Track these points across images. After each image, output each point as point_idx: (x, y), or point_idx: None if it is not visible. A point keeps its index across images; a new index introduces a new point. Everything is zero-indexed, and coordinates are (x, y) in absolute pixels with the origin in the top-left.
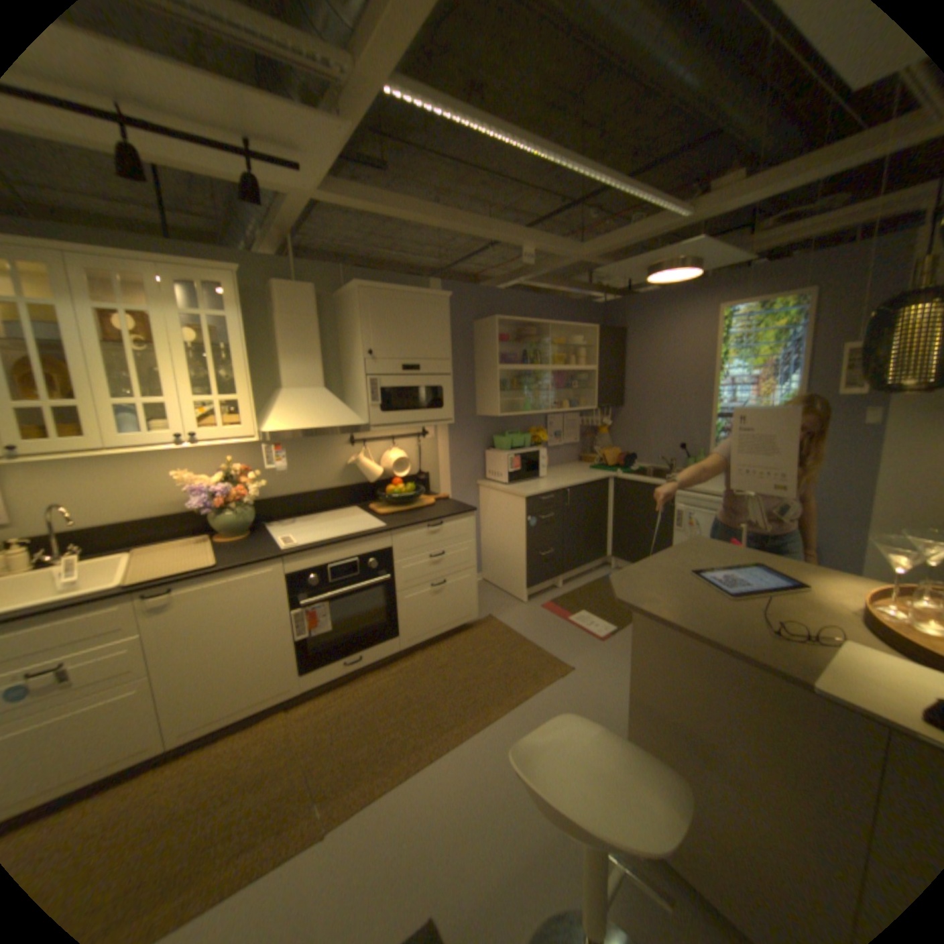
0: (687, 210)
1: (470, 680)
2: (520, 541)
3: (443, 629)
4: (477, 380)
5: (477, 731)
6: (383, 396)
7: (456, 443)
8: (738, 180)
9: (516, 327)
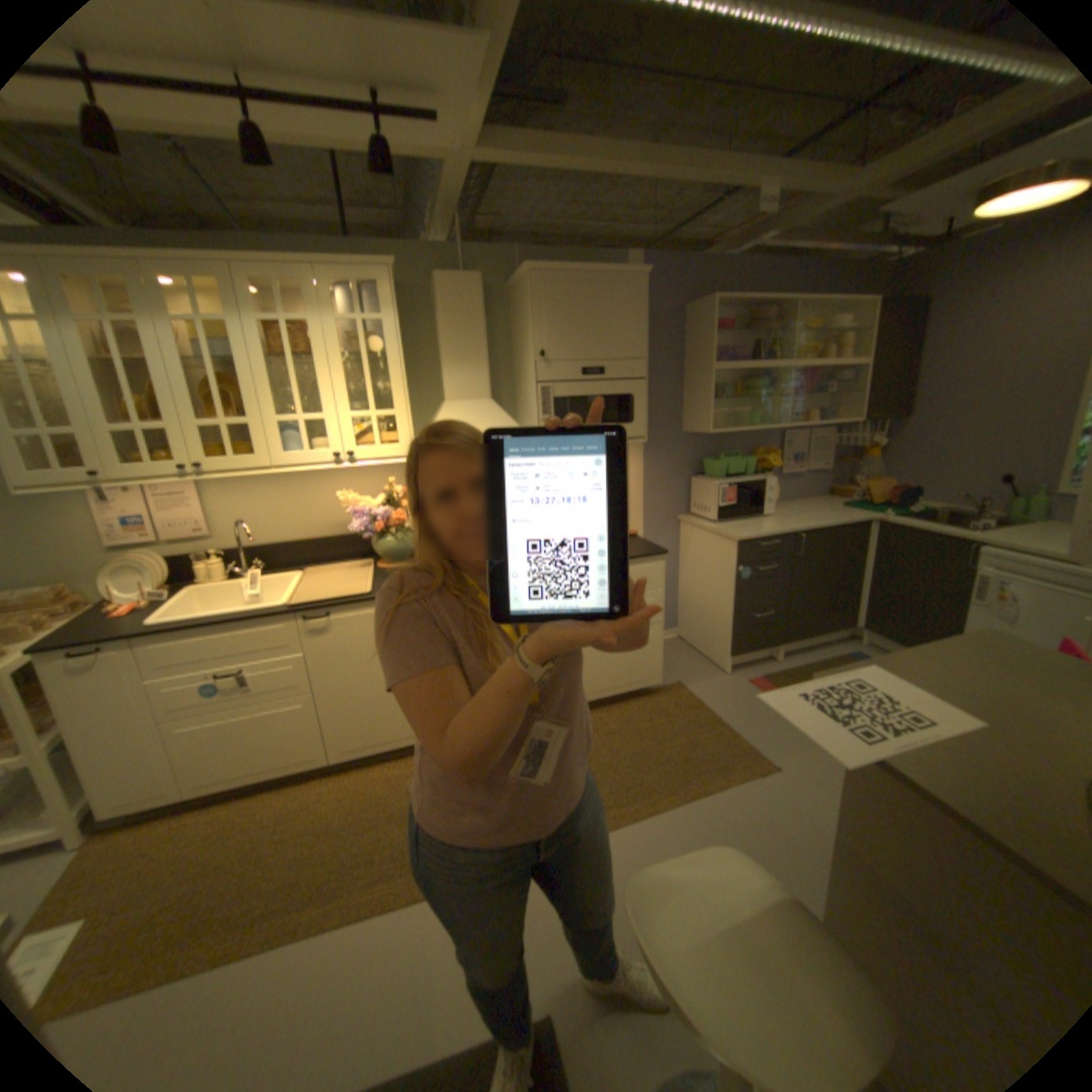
0: None
1: (641, 757)
2: (728, 597)
3: (618, 691)
4: (687, 384)
5: (640, 820)
6: (558, 409)
7: (653, 467)
8: None
9: (749, 309)
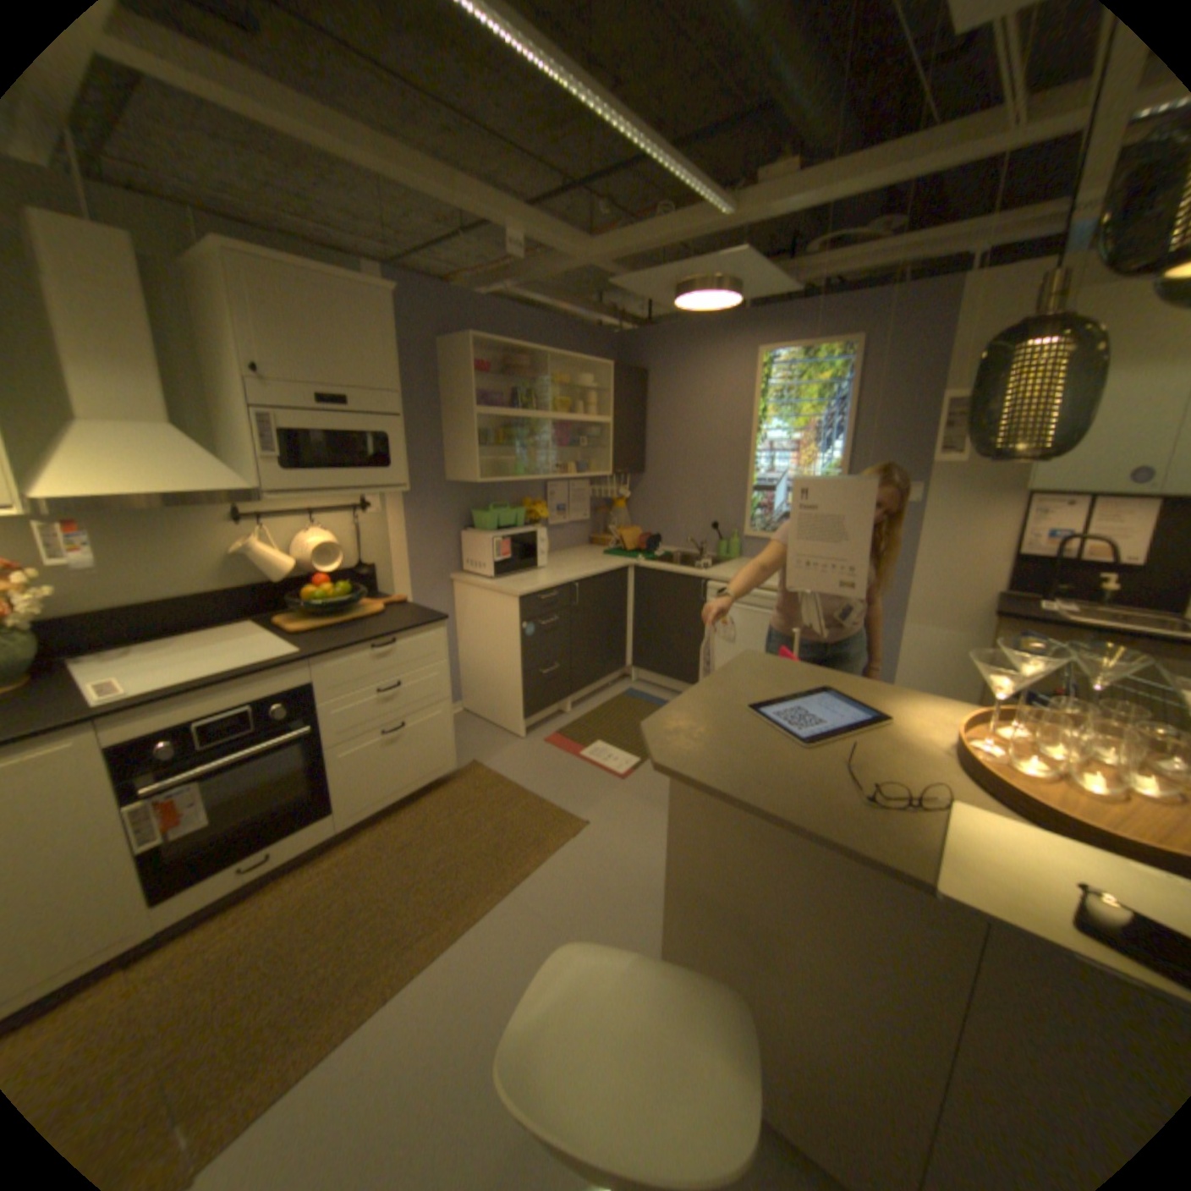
0: (729, 204)
1: (445, 862)
2: (514, 656)
3: (405, 791)
4: (445, 427)
5: (457, 937)
6: (284, 444)
7: (416, 520)
8: (791, 171)
9: (501, 354)
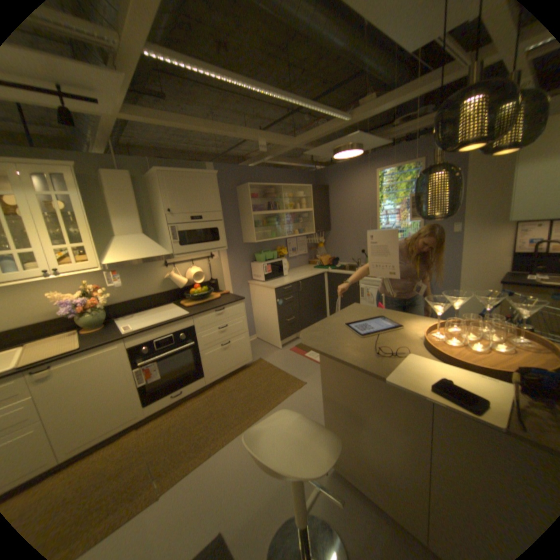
0: (347, 117)
1: (247, 397)
2: (275, 314)
3: (232, 369)
4: (242, 221)
5: (250, 425)
6: (181, 236)
7: (232, 260)
8: (373, 99)
9: (263, 189)
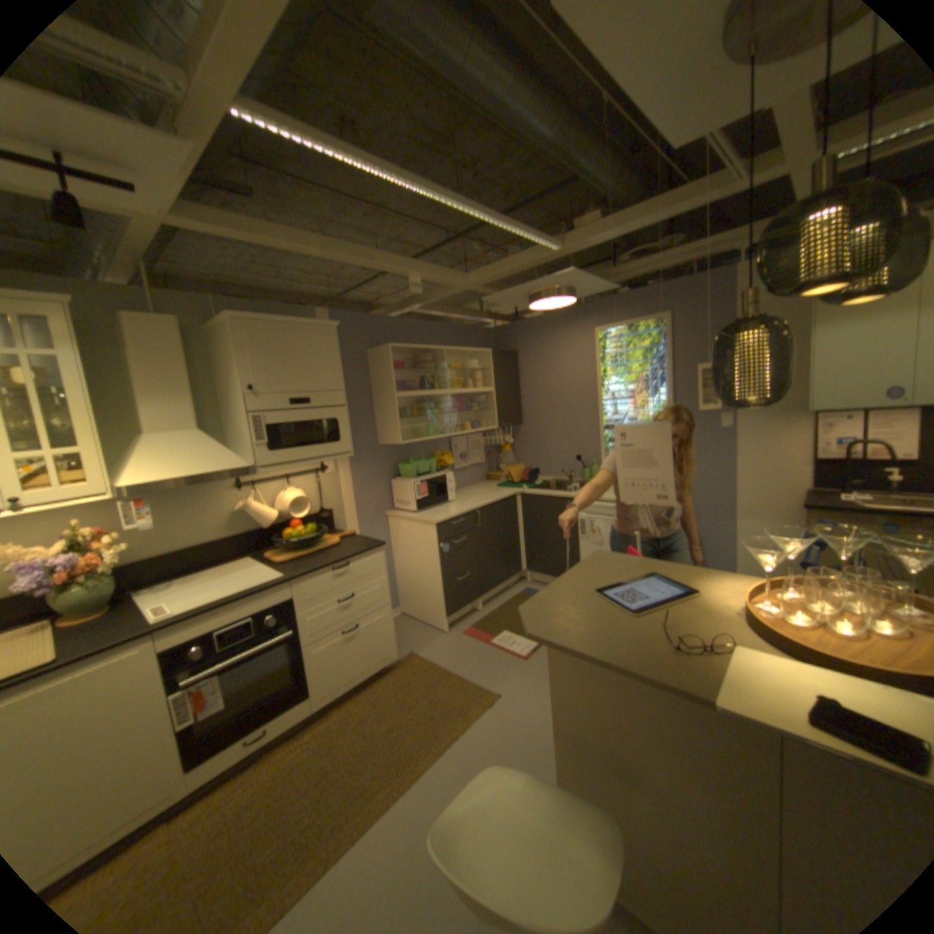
0: (556, 245)
1: (393, 732)
2: (435, 569)
3: (360, 678)
4: (376, 408)
5: (404, 791)
6: (270, 433)
7: (359, 475)
8: (595, 219)
9: (412, 354)
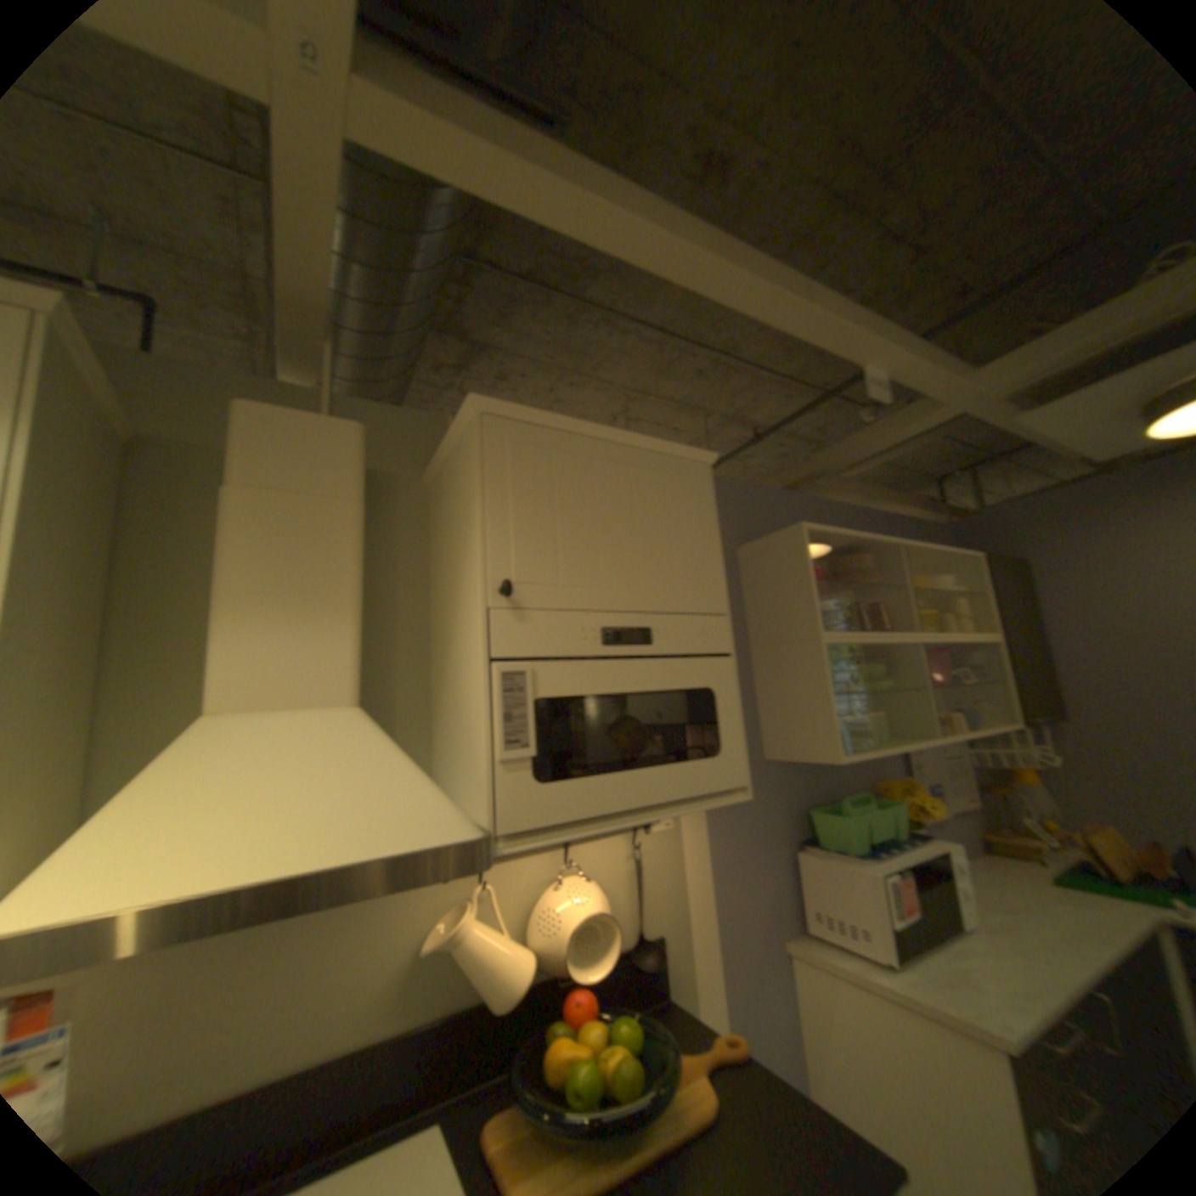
0: None
1: None
2: None
3: None
4: (761, 672)
5: None
6: (547, 726)
7: (727, 838)
8: None
9: (819, 562)
